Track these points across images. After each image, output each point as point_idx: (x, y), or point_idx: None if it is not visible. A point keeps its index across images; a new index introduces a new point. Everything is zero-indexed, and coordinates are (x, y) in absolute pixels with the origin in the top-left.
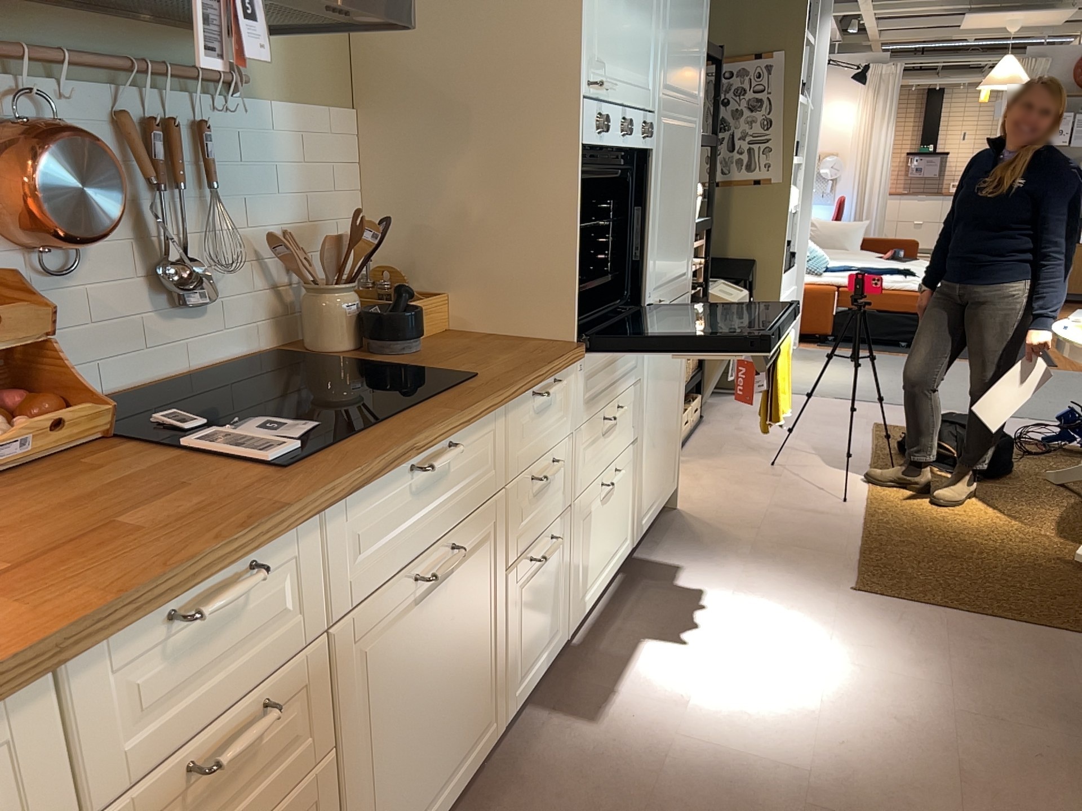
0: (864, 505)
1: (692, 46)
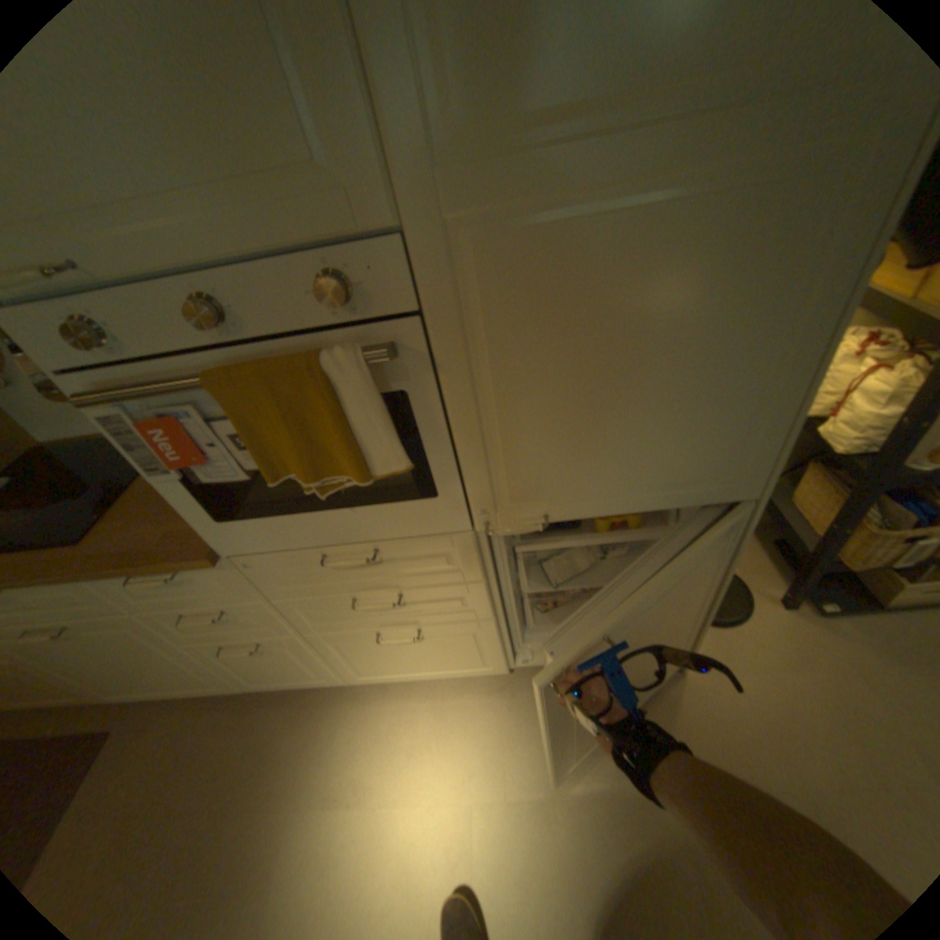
0: None
1: None
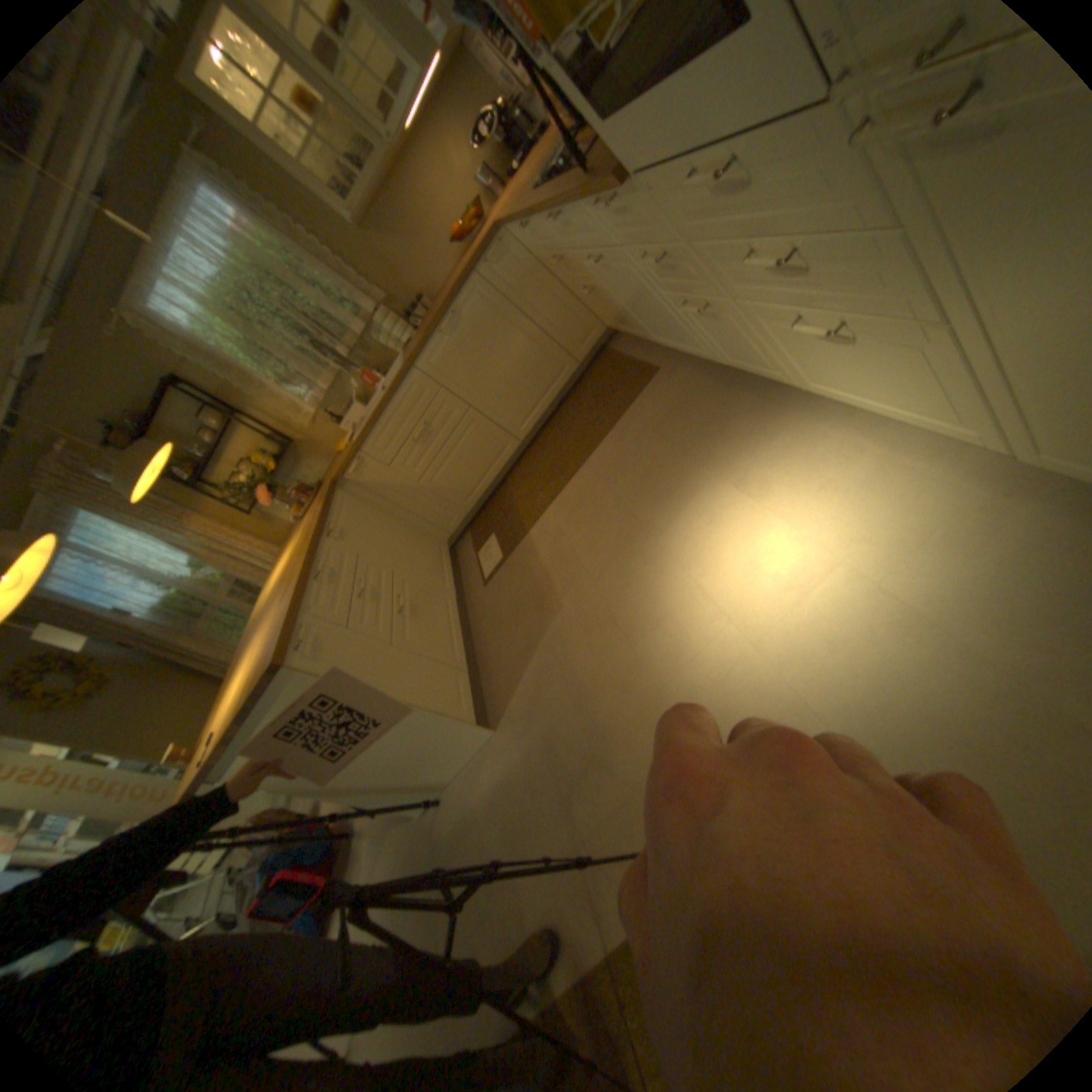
0: None
1: None
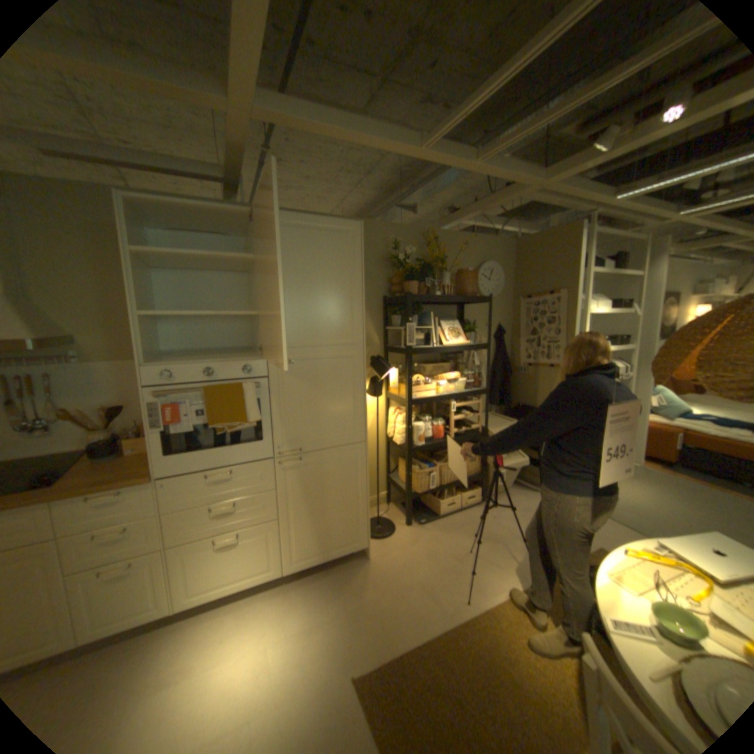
0: (477, 617)
1: (329, 317)
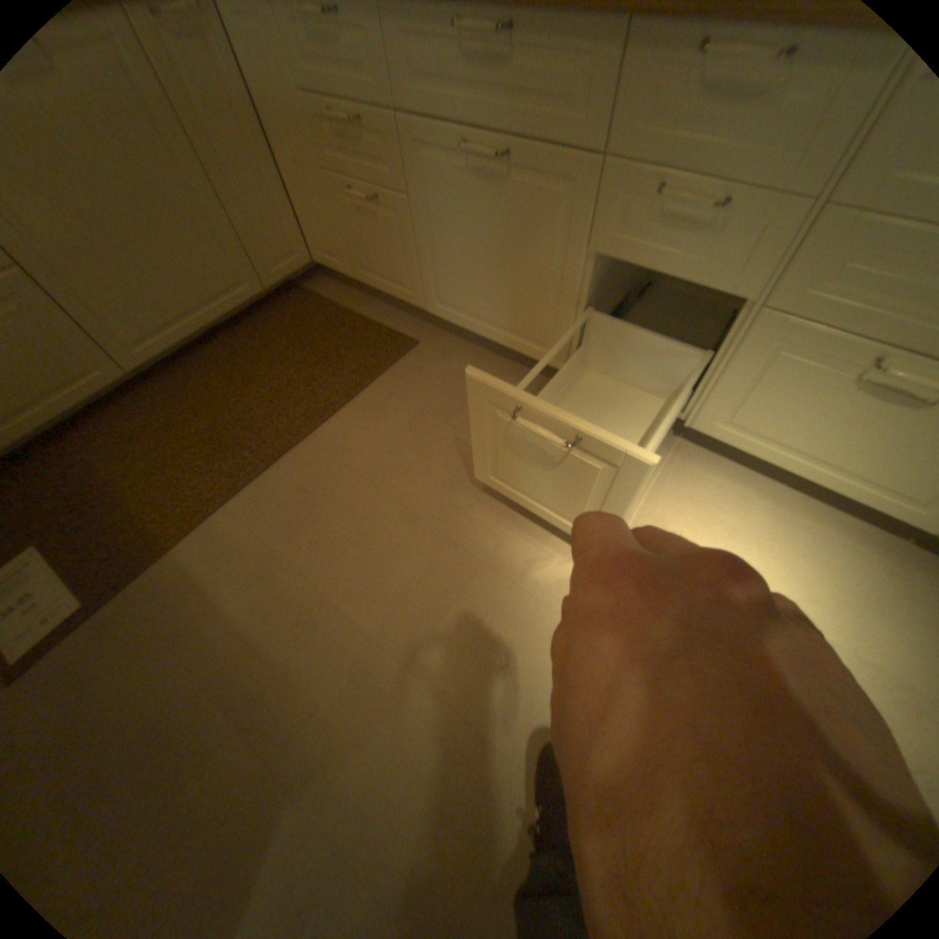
0: None
1: None
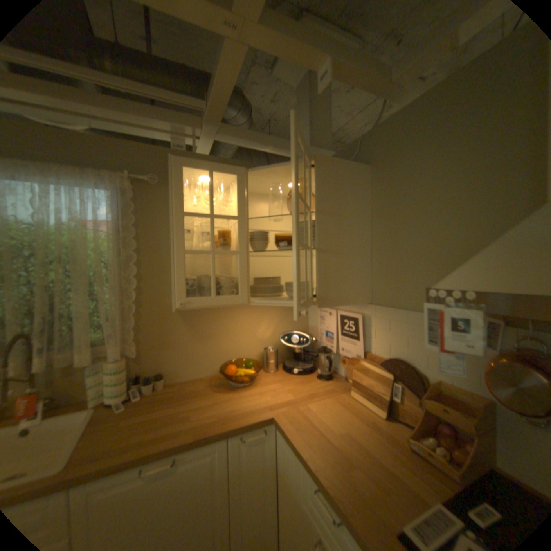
0: None
1: None
